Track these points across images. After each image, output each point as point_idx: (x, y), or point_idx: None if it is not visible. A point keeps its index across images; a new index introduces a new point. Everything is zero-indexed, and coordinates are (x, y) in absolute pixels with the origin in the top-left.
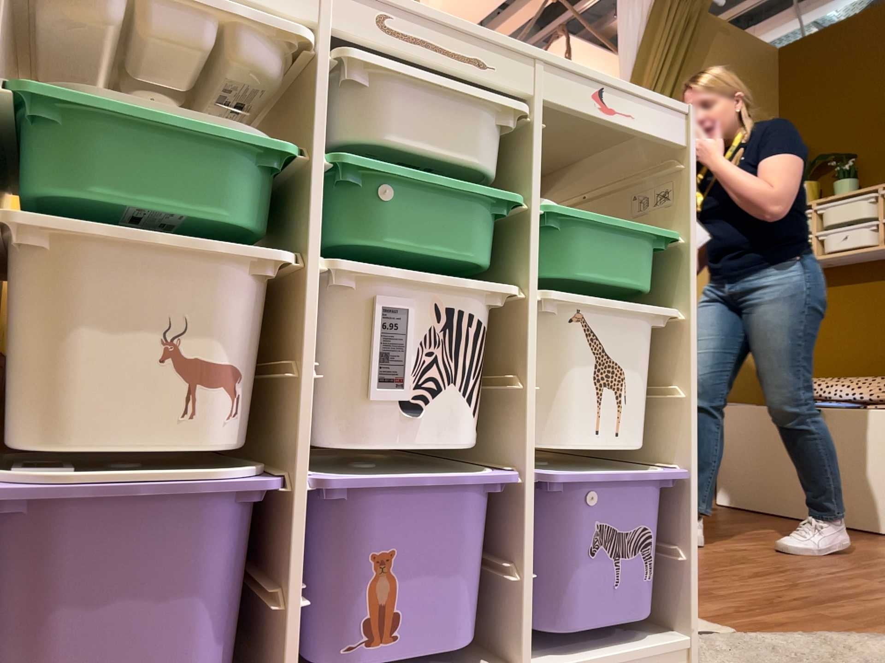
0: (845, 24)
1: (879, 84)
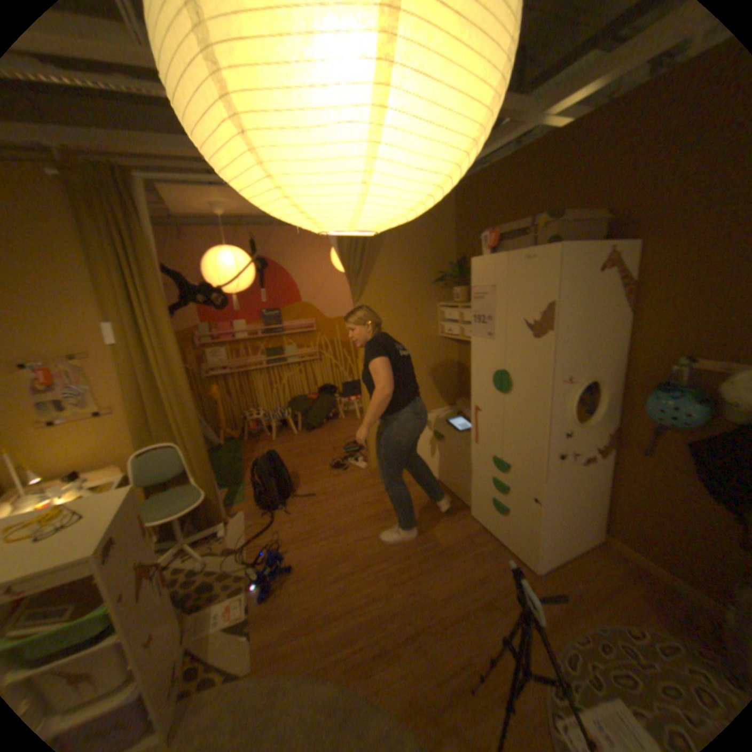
0: (488, 169)
1: (502, 220)
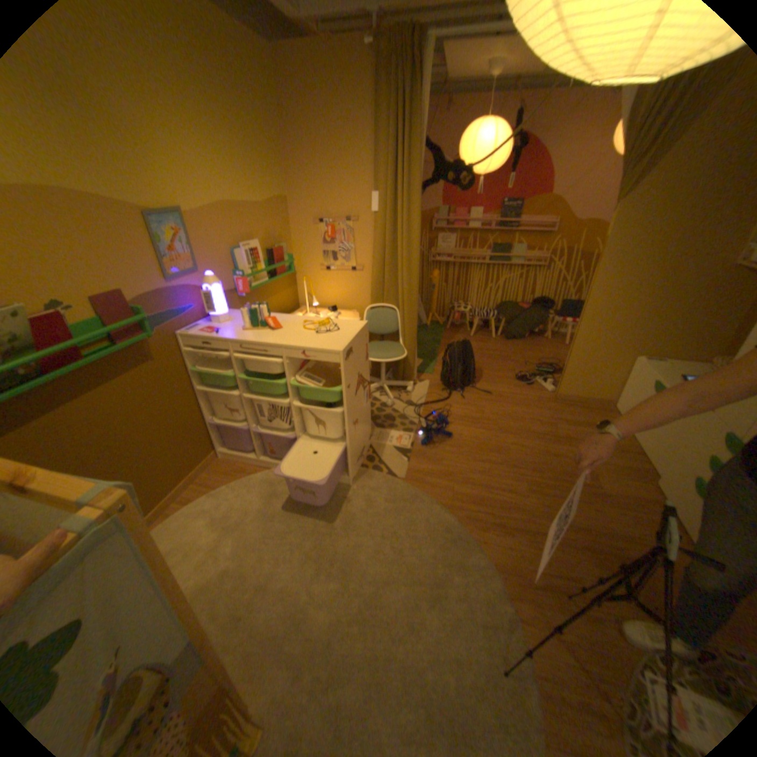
0: None
1: None
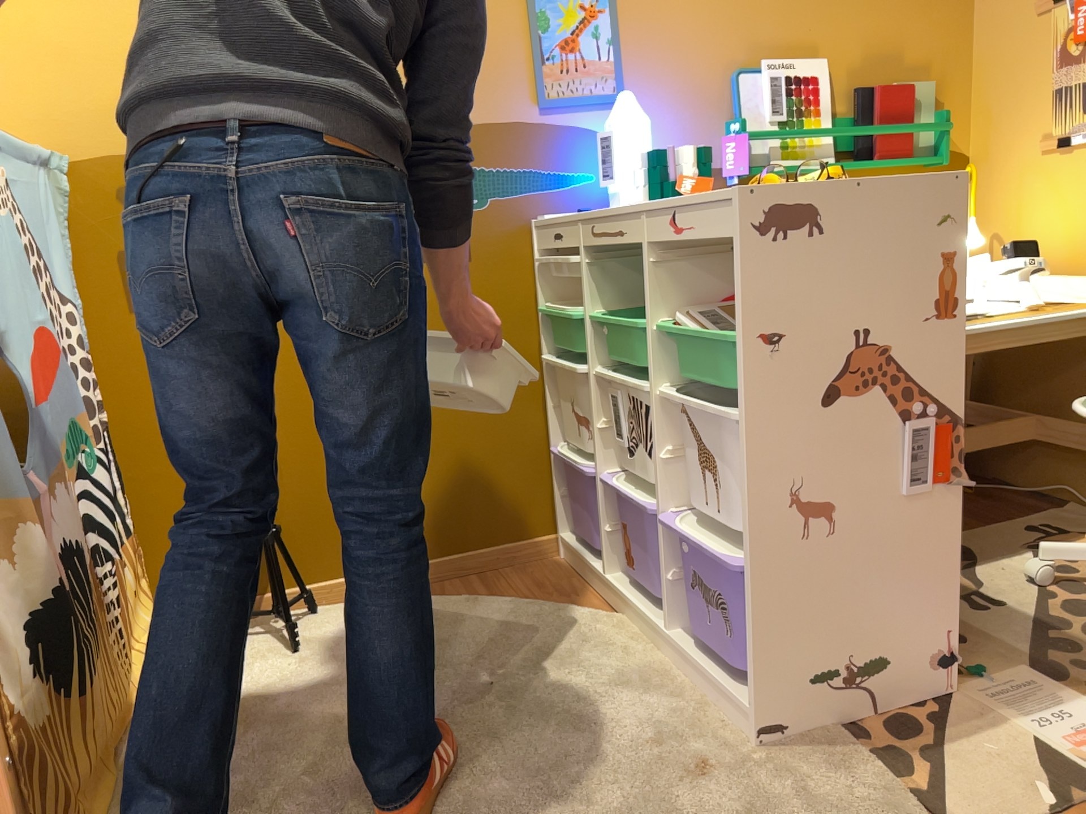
0: None
1: None
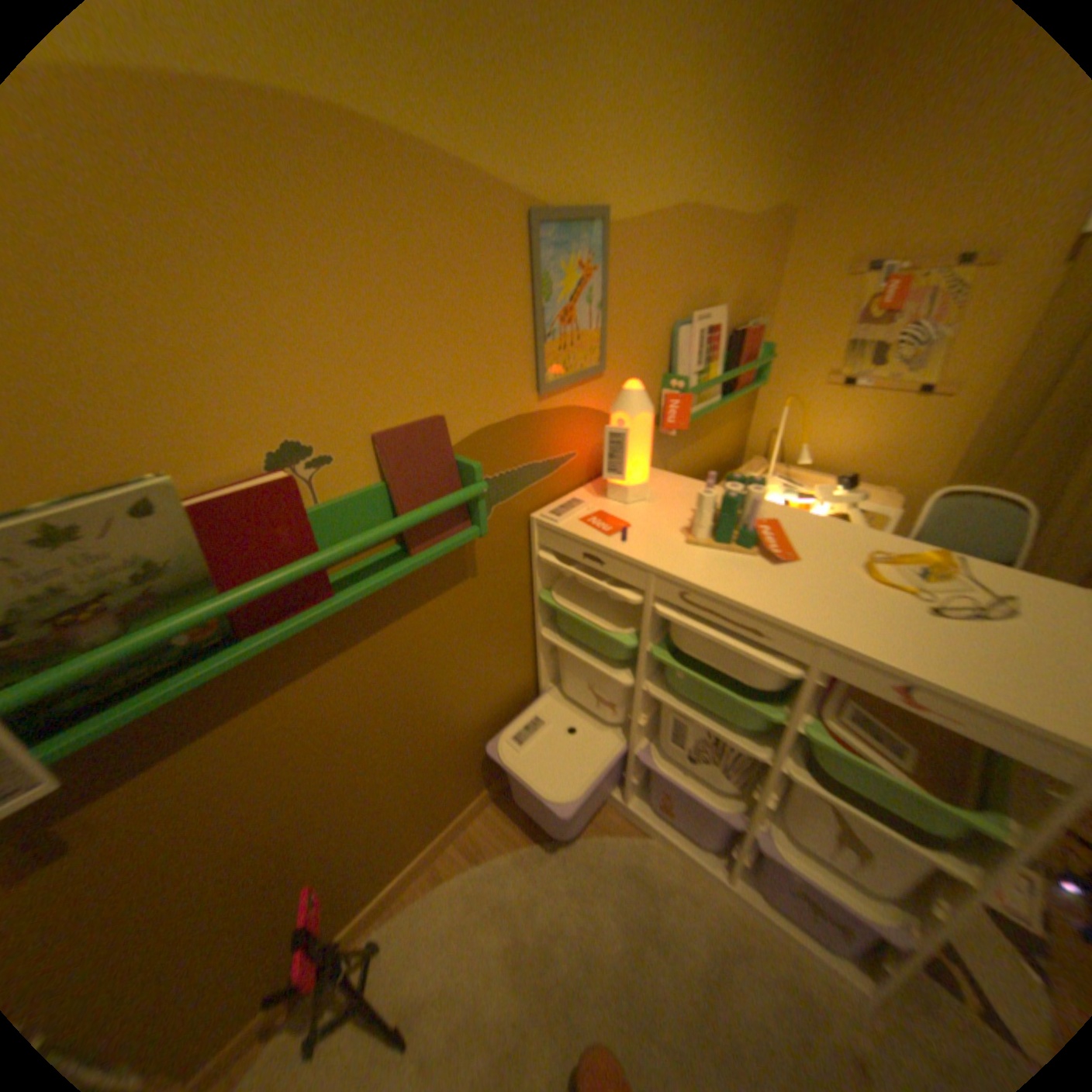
0: None
1: None
